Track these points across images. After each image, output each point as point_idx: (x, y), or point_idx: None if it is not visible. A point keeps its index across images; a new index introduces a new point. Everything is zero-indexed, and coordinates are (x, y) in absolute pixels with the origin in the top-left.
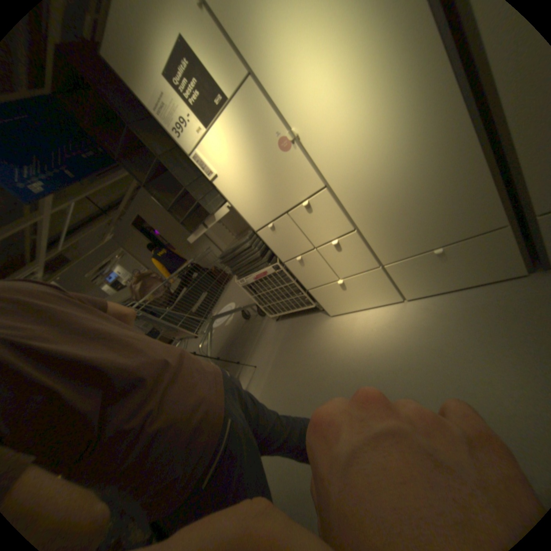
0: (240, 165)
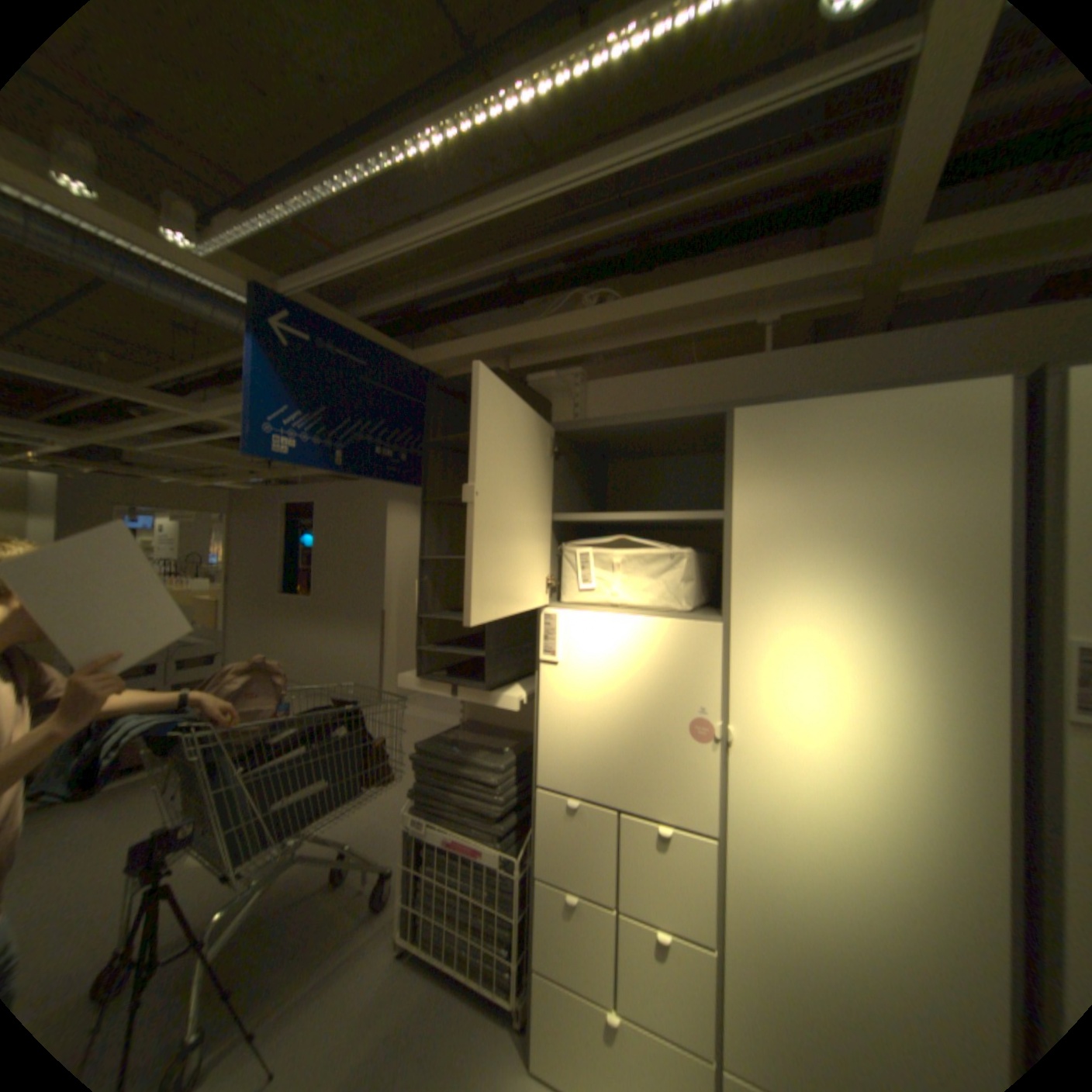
0: (608, 688)
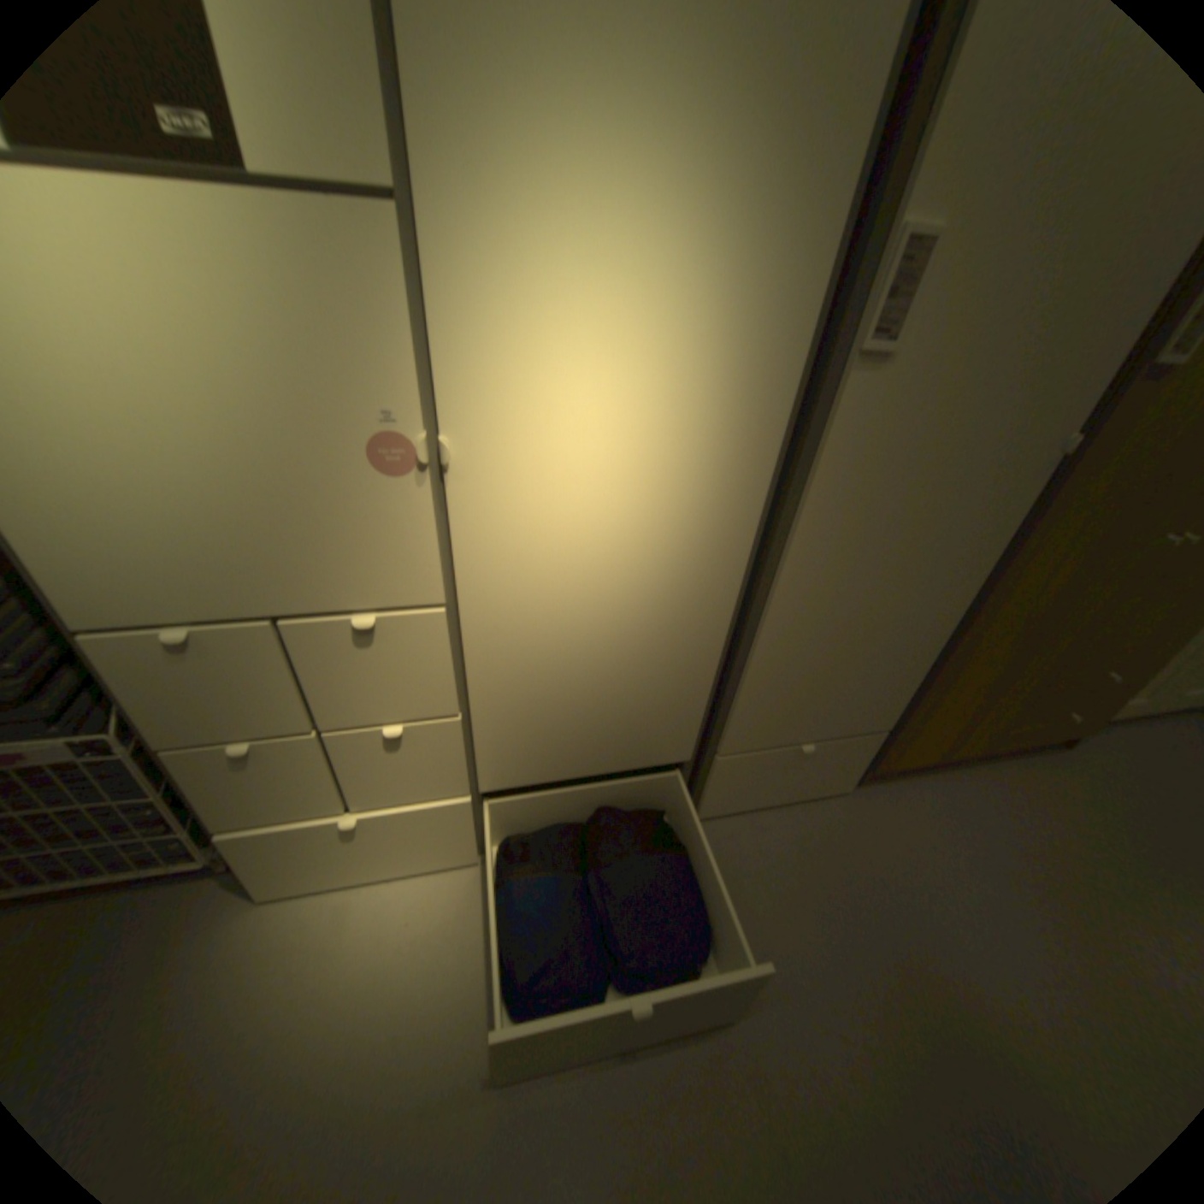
0: (146, 397)
